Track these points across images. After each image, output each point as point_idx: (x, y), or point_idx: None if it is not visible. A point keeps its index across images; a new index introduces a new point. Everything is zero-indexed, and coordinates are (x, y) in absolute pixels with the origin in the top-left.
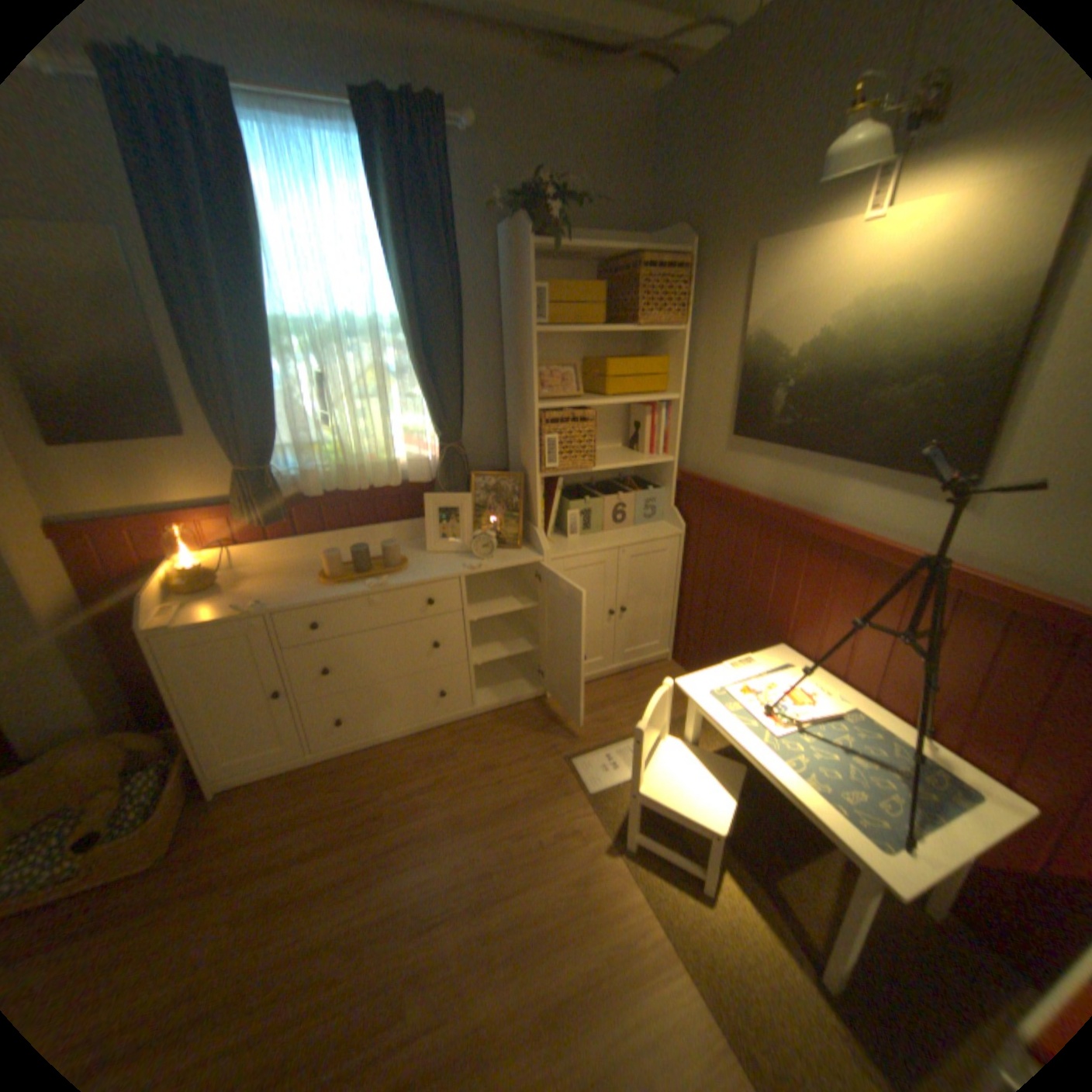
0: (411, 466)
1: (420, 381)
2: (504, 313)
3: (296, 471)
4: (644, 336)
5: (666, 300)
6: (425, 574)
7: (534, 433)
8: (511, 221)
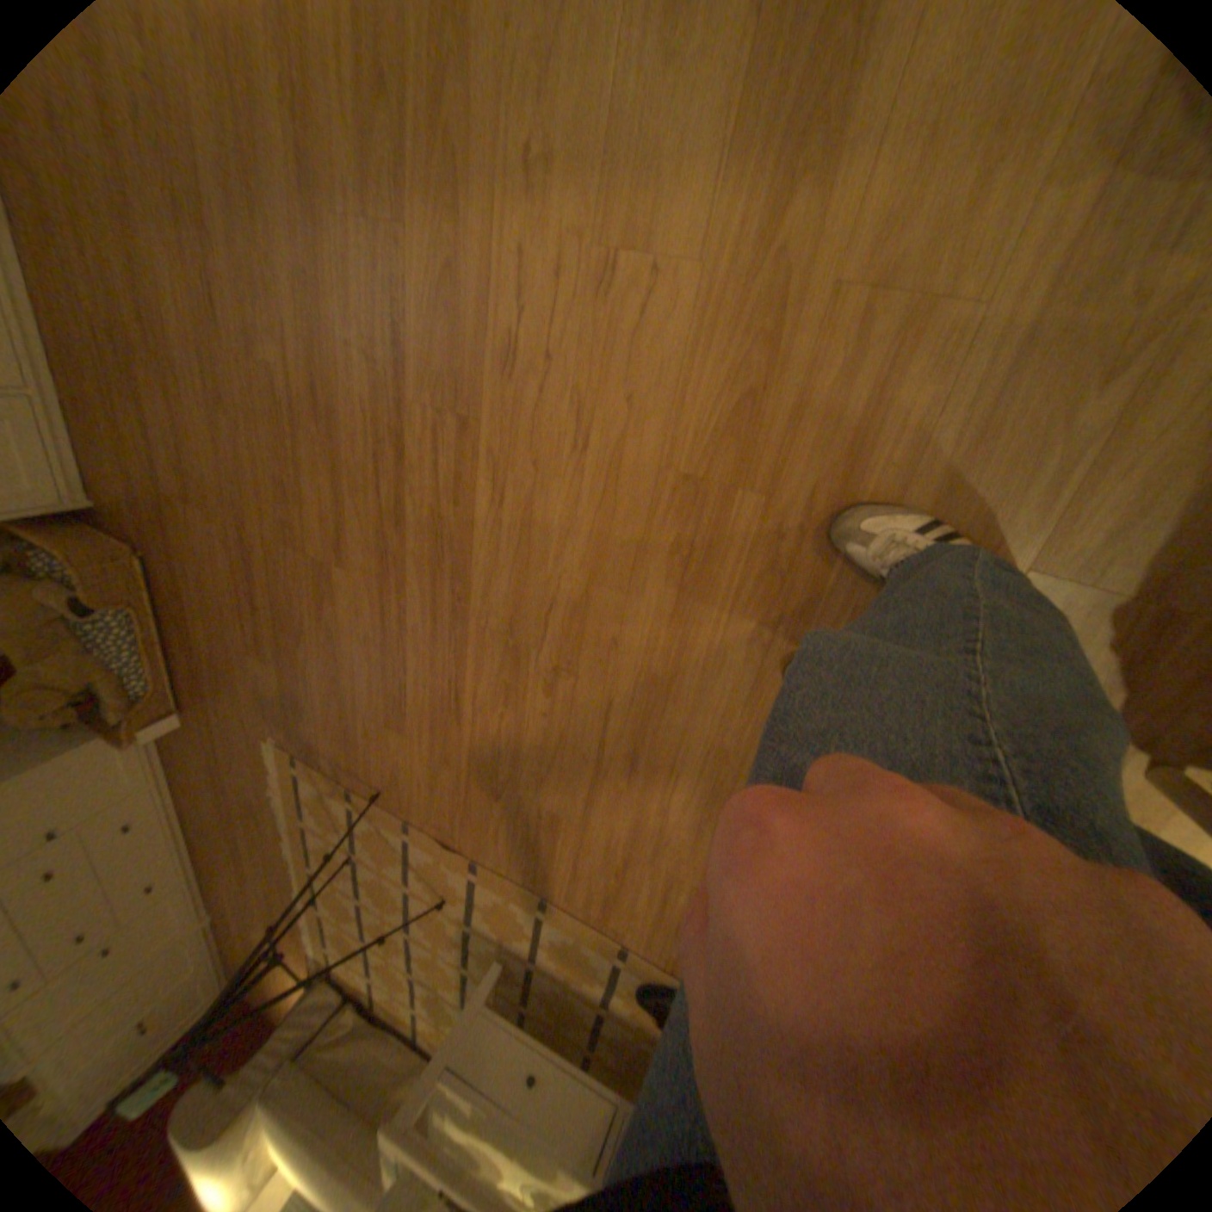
0: None
1: None
2: None
3: None
4: None
5: None
6: None
7: None
8: None
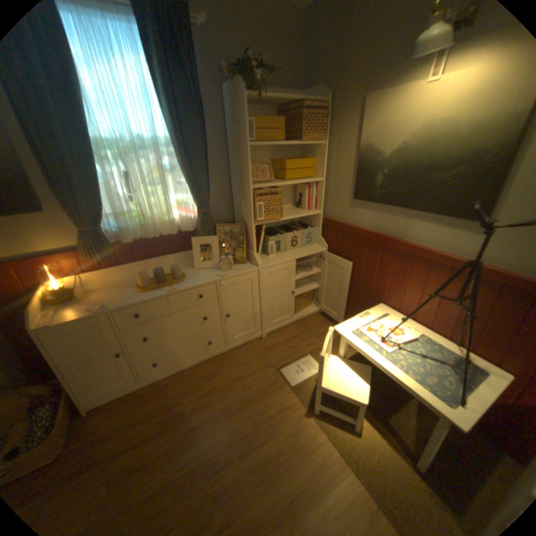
0: (182, 222)
1: (185, 174)
2: (228, 134)
3: (116, 228)
4: (302, 147)
5: (314, 127)
6: (197, 282)
7: (251, 202)
8: (232, 81)
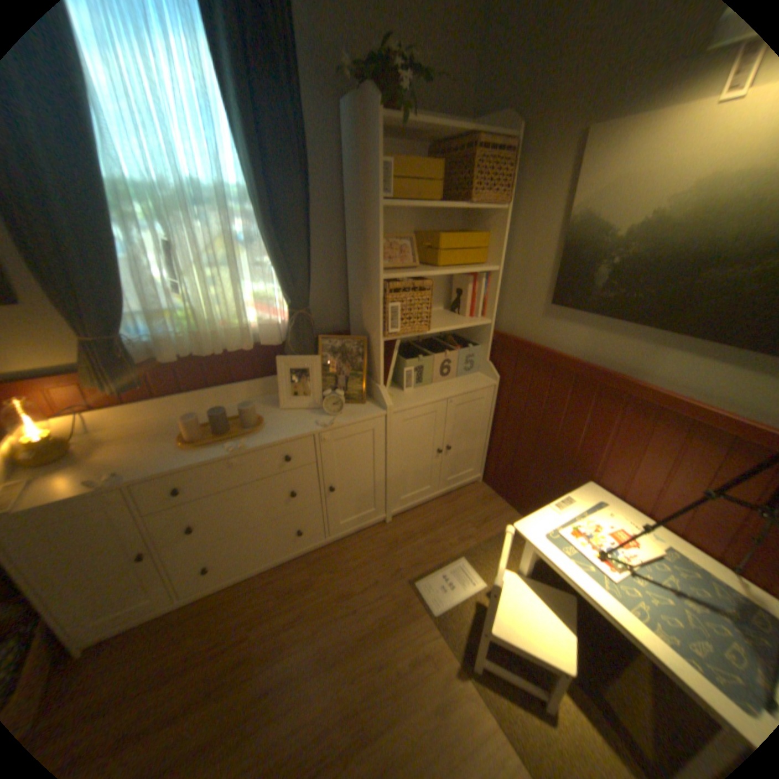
0: (262, 330)
1: (270, 250)
2: (347, 186)
3: (149, 337)
4: (466, 213)
5: (490, 181)
6: (282, 433)
7: (379, 301)
8: (358, 92)
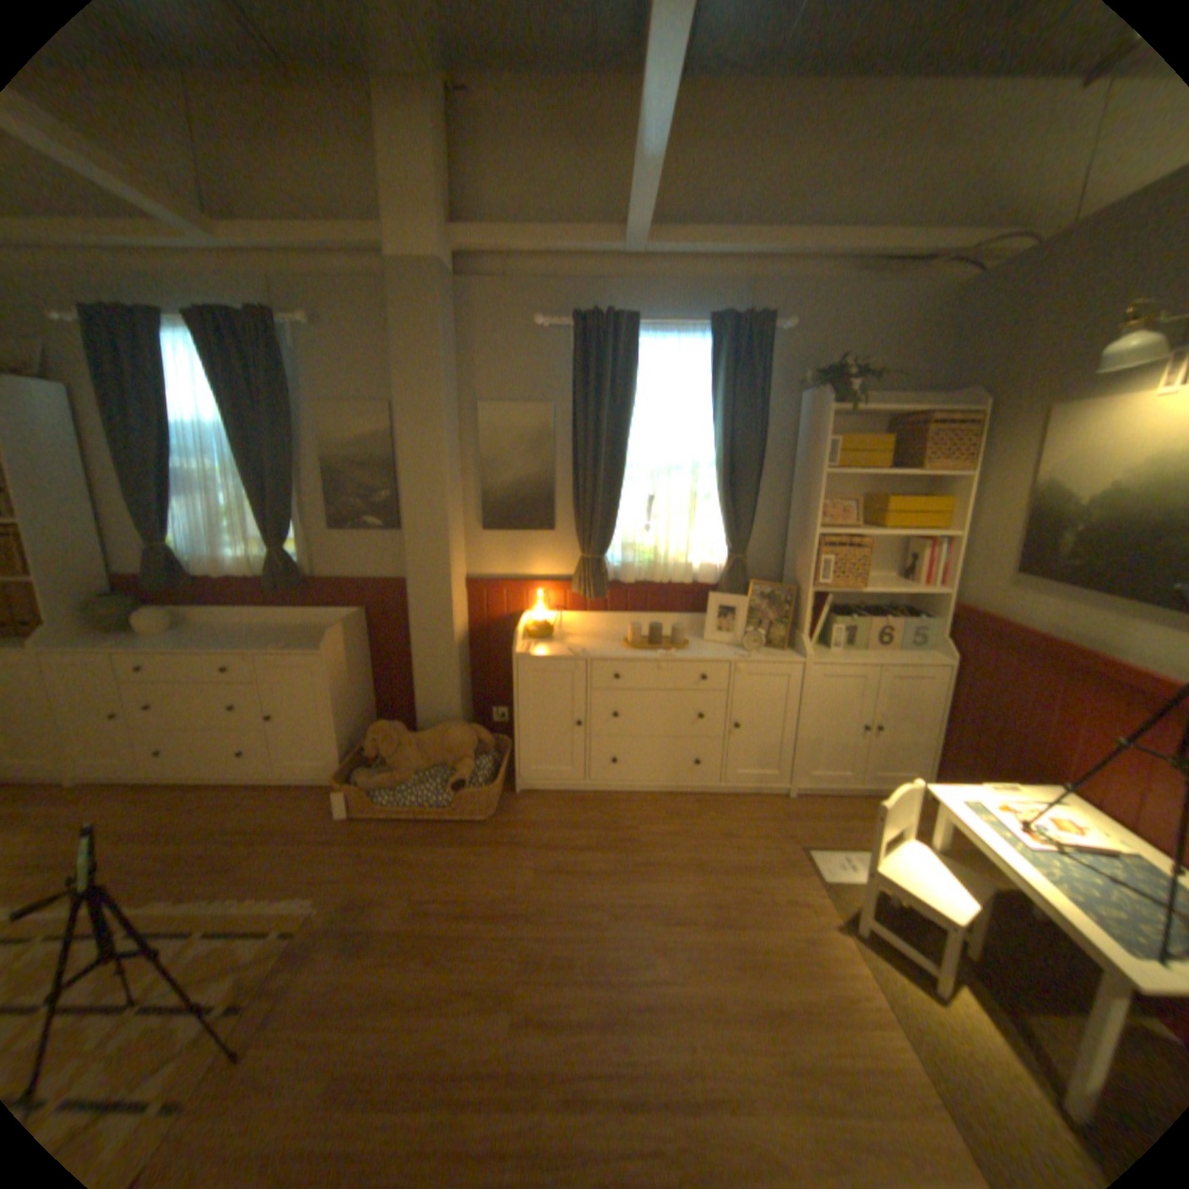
0: (699, 570)
1: (722, 505)
2: (797, 456)
3: (617, 563)
4: (930, 478)
5: (954, 448)
6: (702, 654)
7: (812, 553)
8: (815, 391)
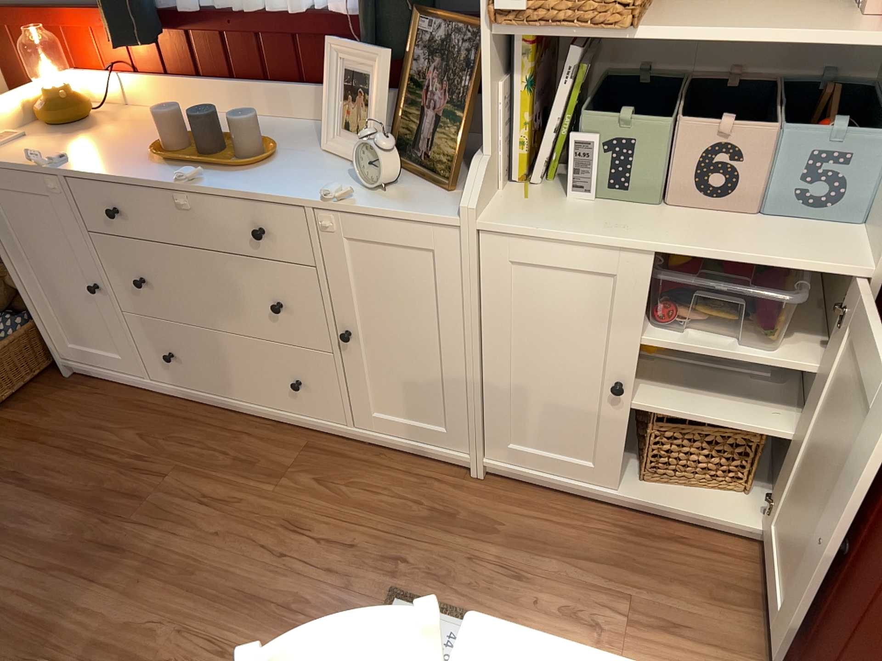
0: None
1: None
2: None
3: None
4: None
5: None
6: (265, 188)
7: None
8: None
